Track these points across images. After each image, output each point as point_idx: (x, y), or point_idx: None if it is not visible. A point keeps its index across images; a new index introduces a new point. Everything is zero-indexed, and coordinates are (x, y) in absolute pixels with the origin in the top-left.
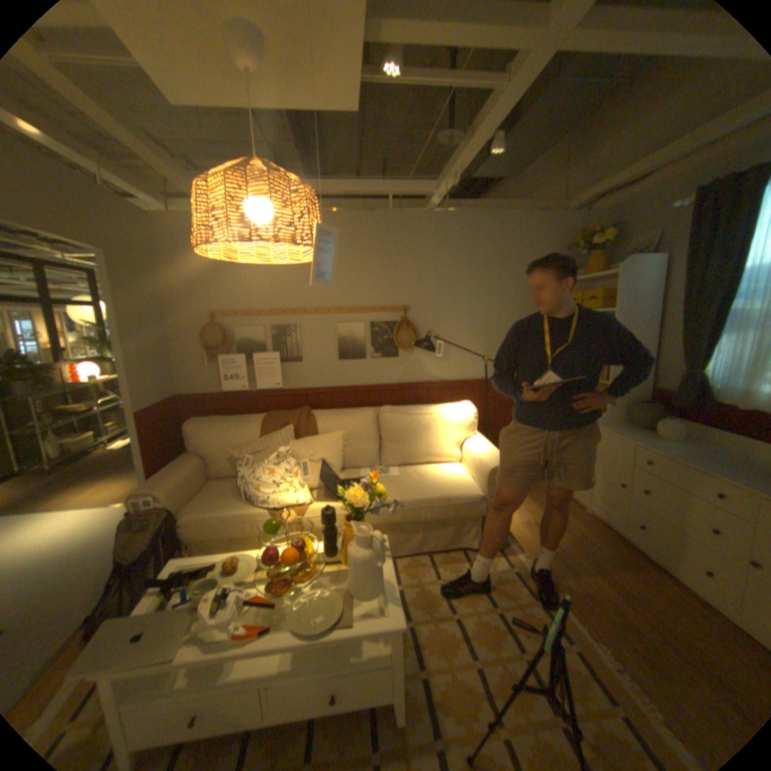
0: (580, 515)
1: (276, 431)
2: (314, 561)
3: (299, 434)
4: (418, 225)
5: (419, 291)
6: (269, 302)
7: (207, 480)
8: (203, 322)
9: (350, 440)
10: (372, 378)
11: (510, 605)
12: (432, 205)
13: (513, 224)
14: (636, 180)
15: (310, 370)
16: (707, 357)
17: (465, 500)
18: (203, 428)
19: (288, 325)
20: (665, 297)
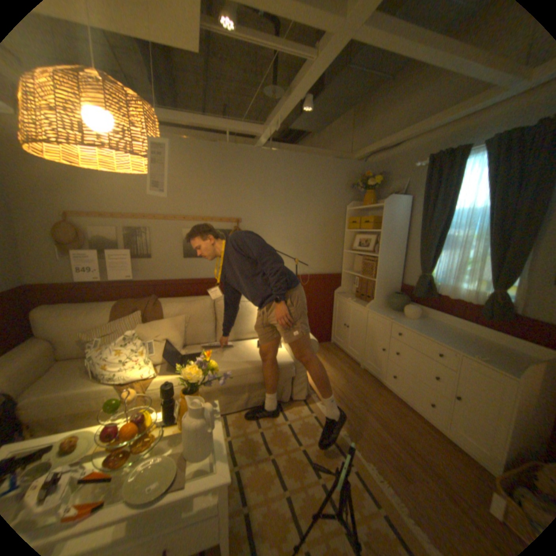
0: (356, 370)
1: (125, 316)
2: (153, 430)
3: (147, 319)
4: (249, 157)
5: (249, 208)
6: (122, 206)
7: (56, 361)
8: (55, 220)
9: (191, 322)
10: (211, 272)
11: (310, 442)
12: (260, 144)
13: (317, 165)
14: (394, 146)
15: (158, 265)
16: (433, 265)
17: (280, 366)
18: (53, 315)
19: (139, 227)
20: (410, 224)
